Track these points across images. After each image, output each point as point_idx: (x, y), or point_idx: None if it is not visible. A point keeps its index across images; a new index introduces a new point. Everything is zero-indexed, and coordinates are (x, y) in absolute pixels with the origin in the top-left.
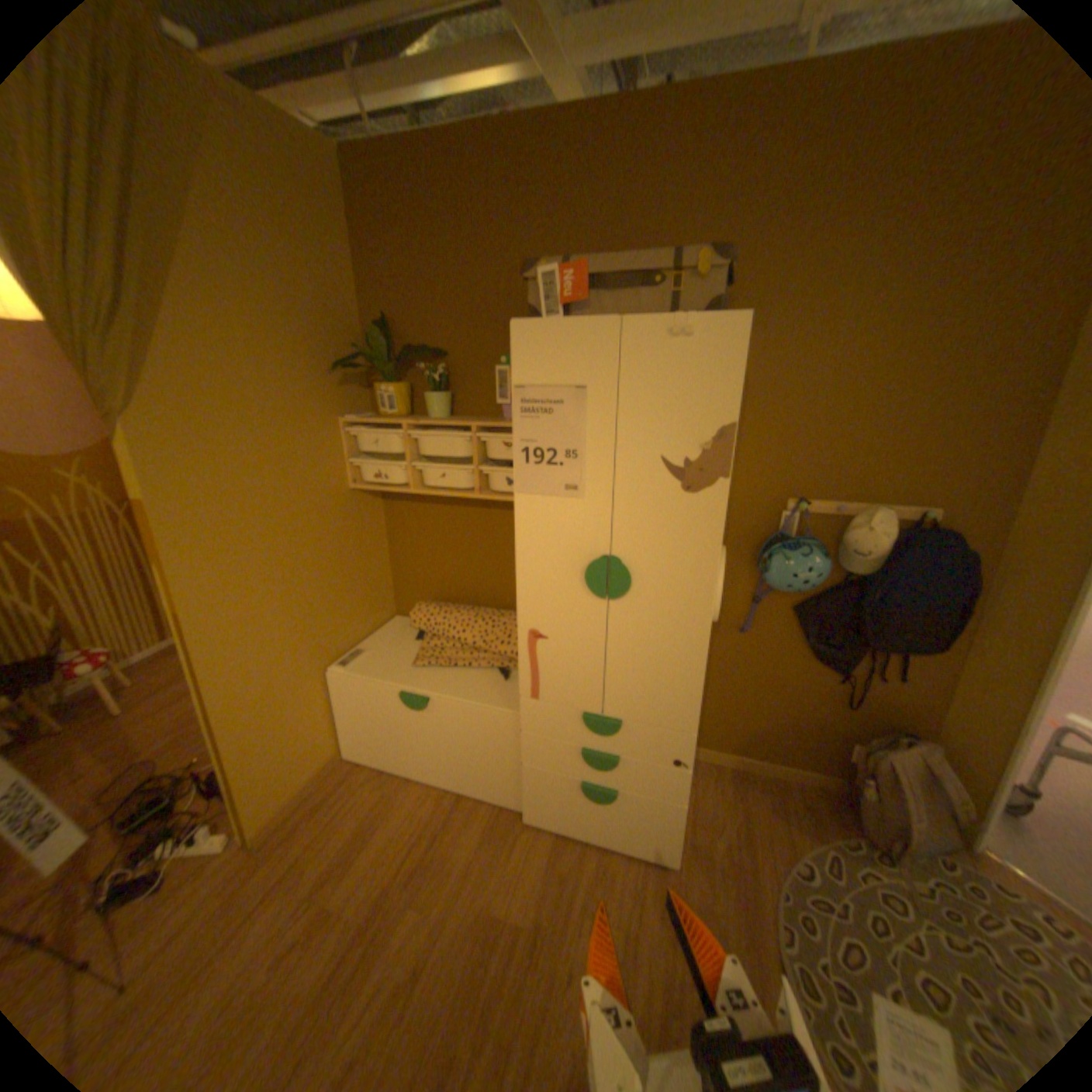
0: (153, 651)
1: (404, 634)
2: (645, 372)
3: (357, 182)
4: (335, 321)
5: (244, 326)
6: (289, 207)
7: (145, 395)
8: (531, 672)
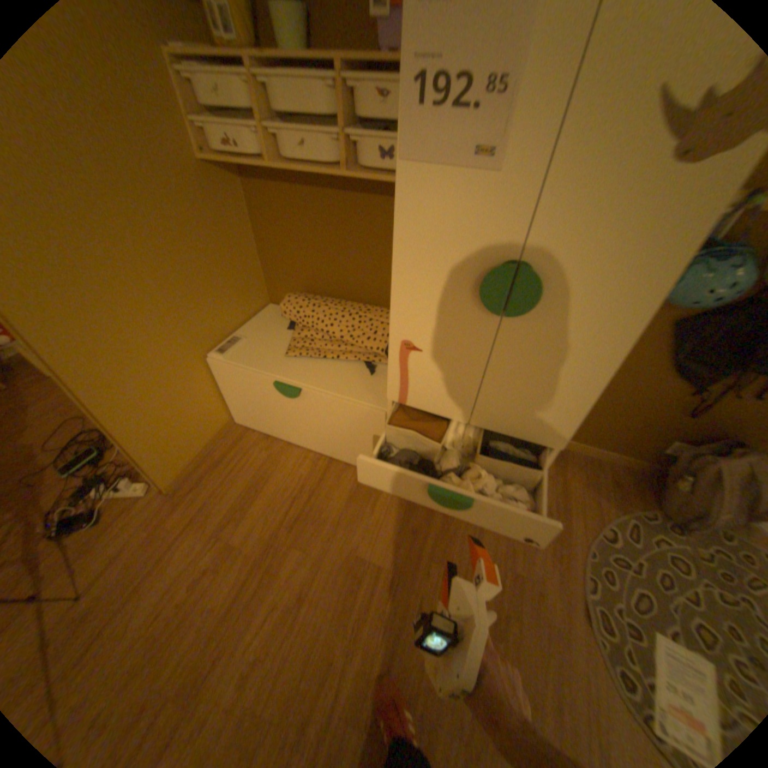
0: None
1: (277, 323)
2: None
3: None
4: None
5: None
6: None
7: None
8: (400, 380)
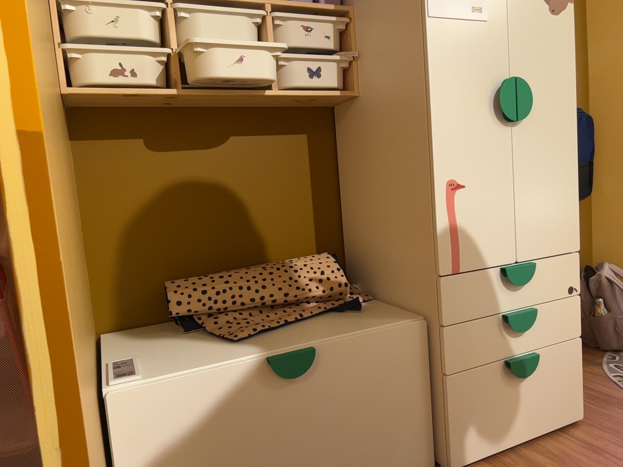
0: None
1: (153, 337)
2: None
3: None
4: None
5: None
6: None
7: None
8: (452, 236)
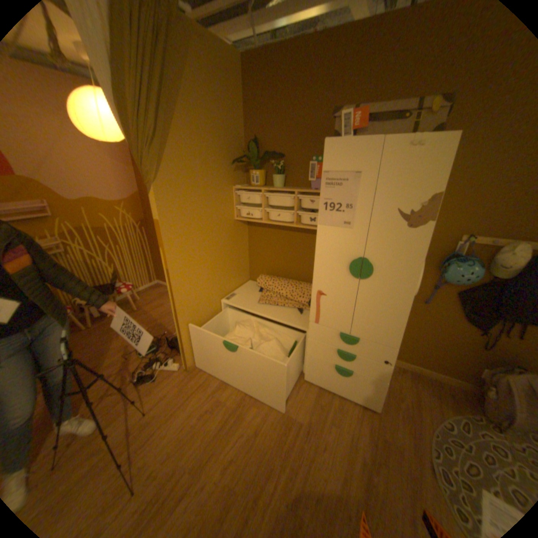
0: (146, 286)
1: (253, 288)
2: (394, 164)
3: (248, 70)
4: (234, 140)
5: (198, 143)
6: (219, 85)
7: (161, 174)
8: (316, 310)
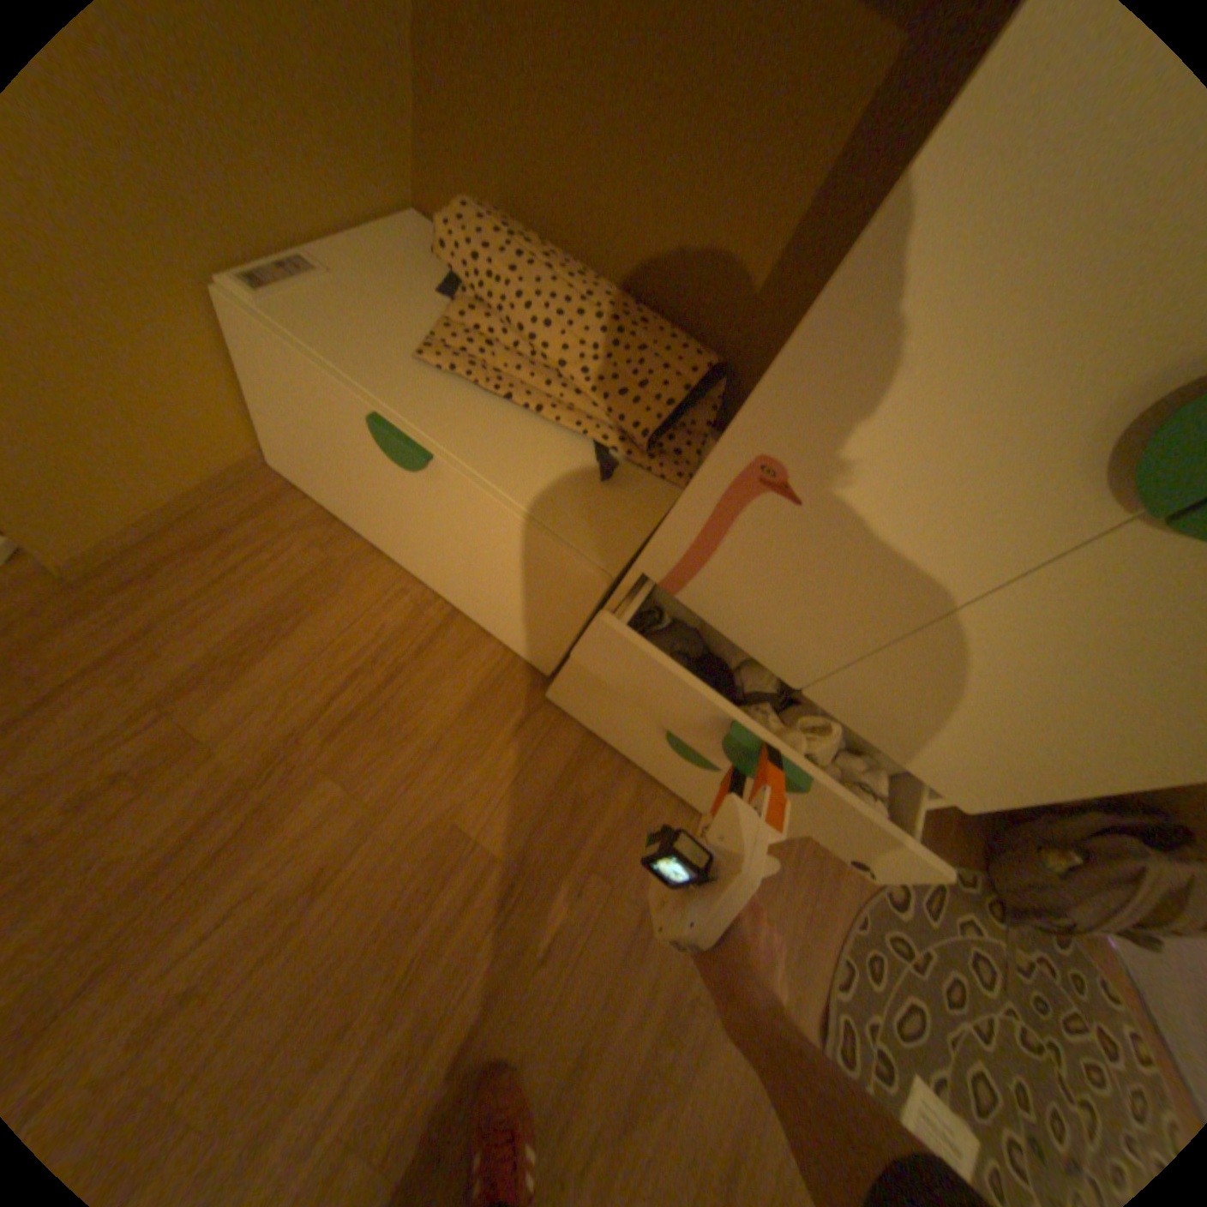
0: None
1: (418, 265)
2: None
3: None
4: None
5: None
6: None
7: None
8: (697, 544)
